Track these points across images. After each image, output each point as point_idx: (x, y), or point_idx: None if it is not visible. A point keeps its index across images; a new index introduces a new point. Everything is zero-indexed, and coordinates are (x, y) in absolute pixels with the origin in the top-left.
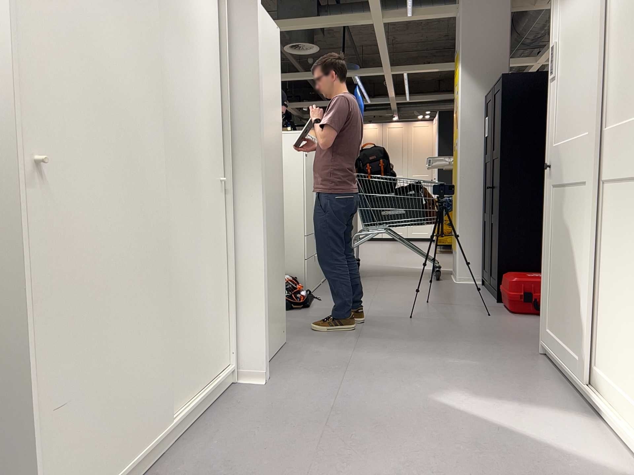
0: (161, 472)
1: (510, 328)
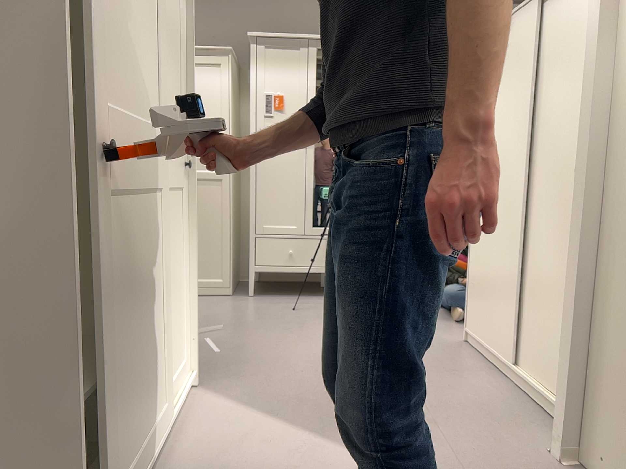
0: (491, 372)
1: None
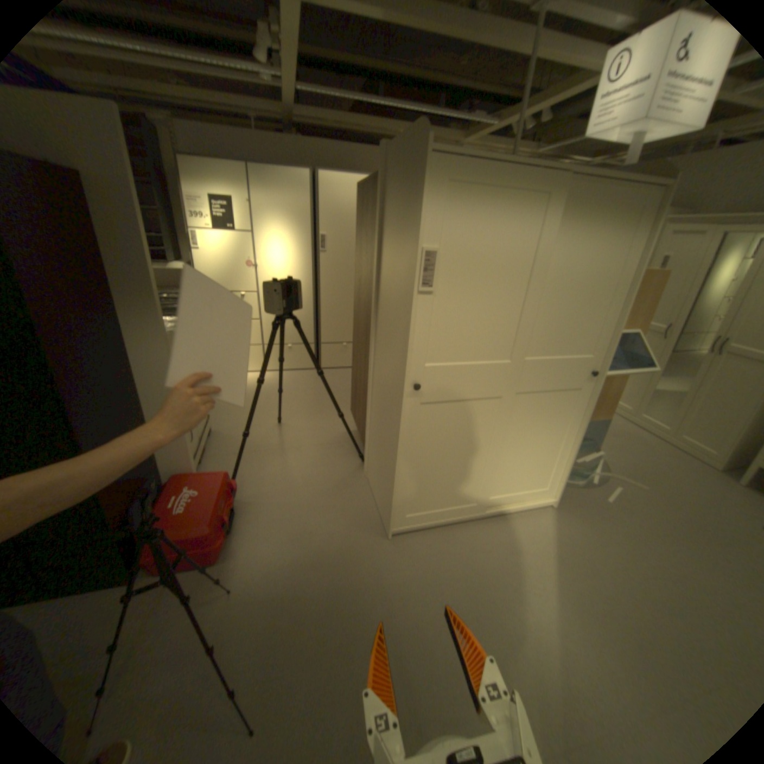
0: None
1: (303, 564)
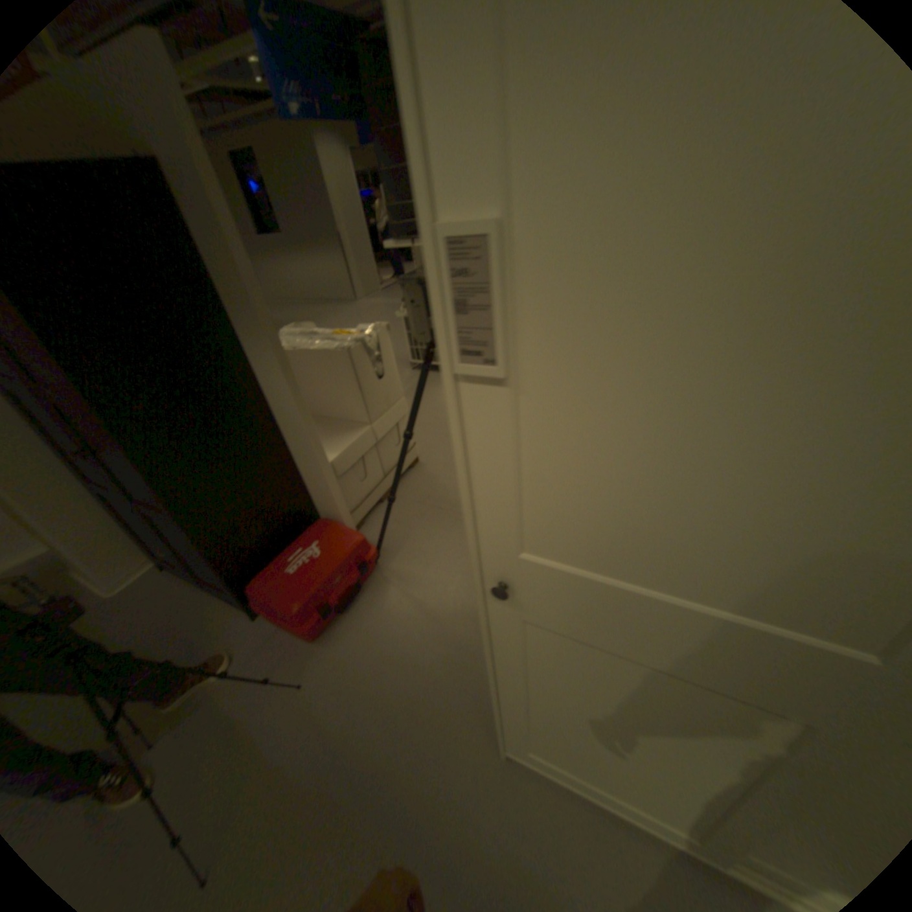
0: None
1: (378, 709)
